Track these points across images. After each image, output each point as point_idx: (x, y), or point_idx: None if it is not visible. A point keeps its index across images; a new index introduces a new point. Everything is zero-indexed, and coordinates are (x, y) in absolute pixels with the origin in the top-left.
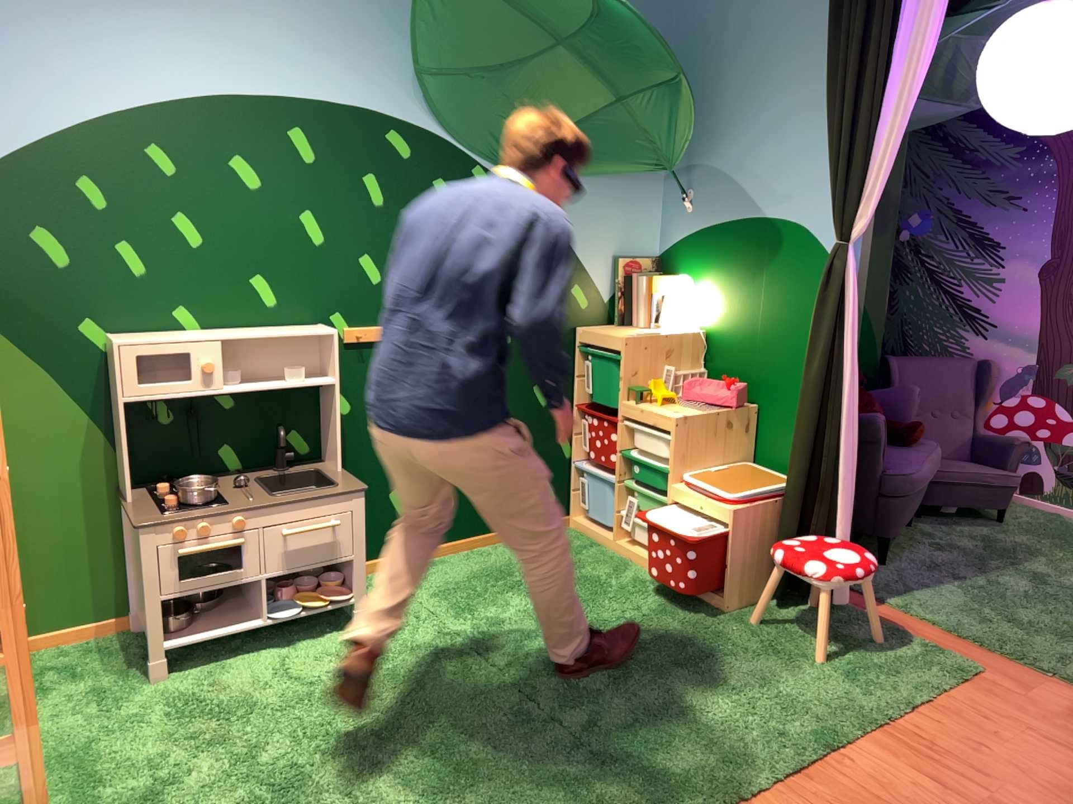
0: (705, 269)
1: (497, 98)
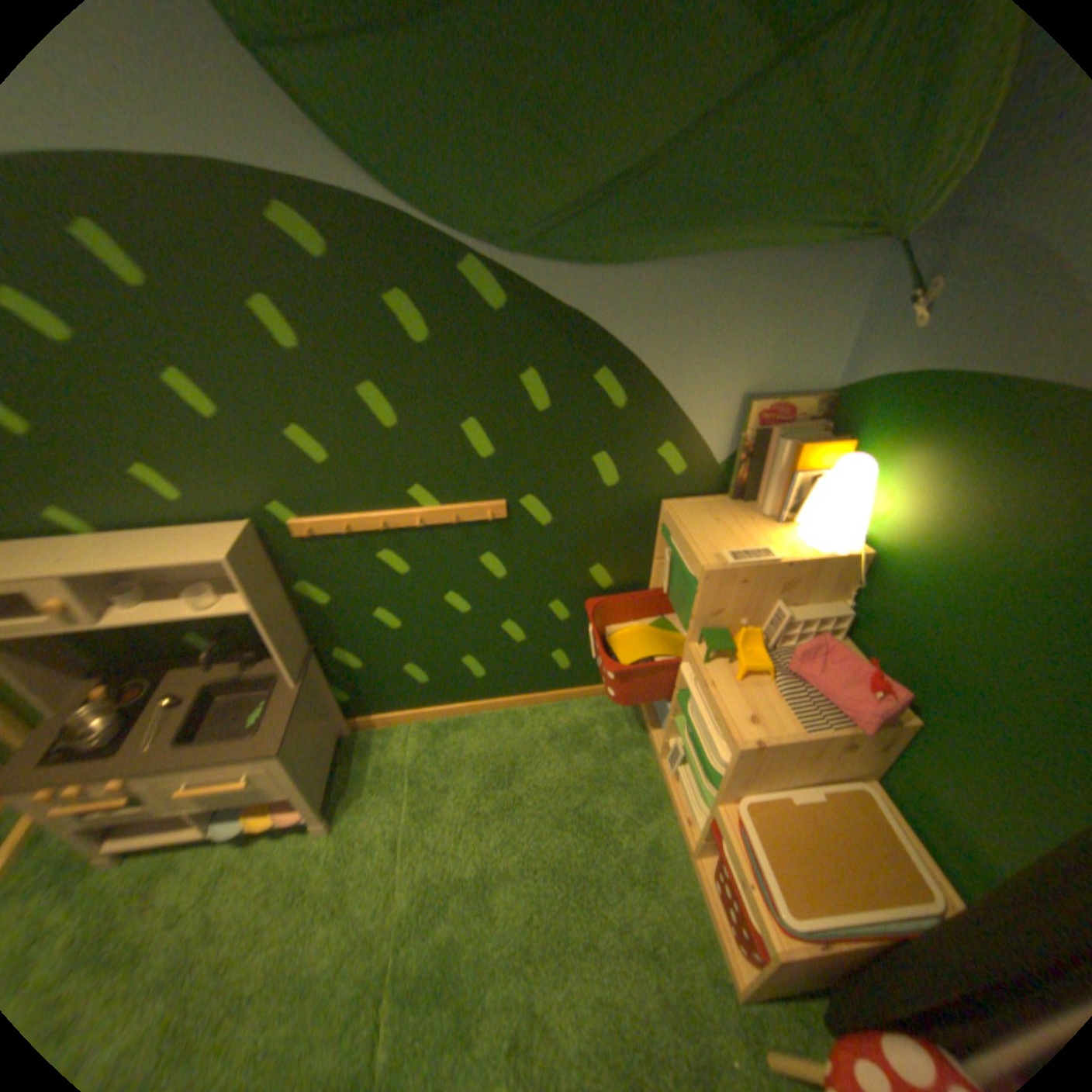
0: (914, 453)
1: (471, 93)
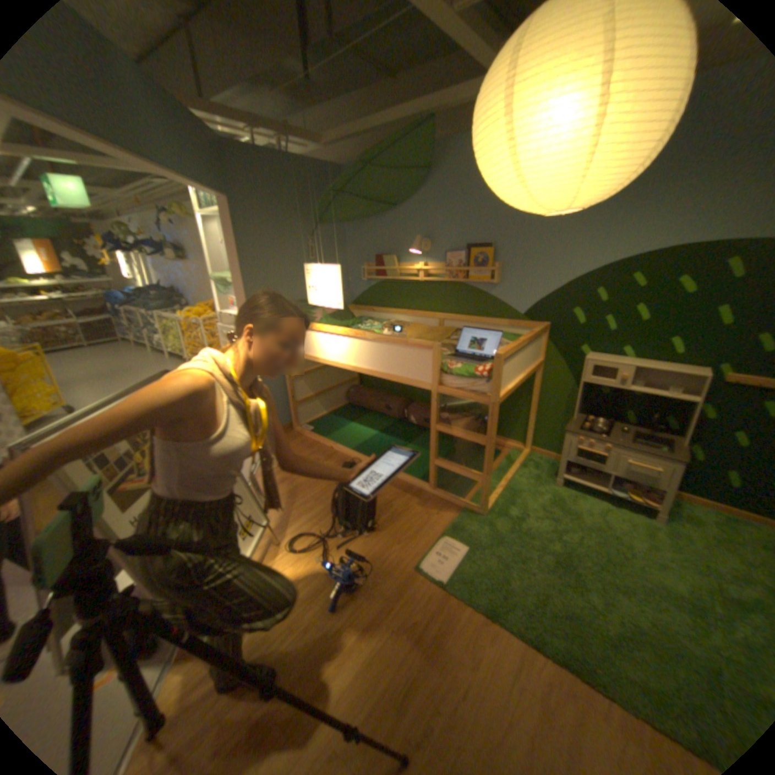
0: None
1: None
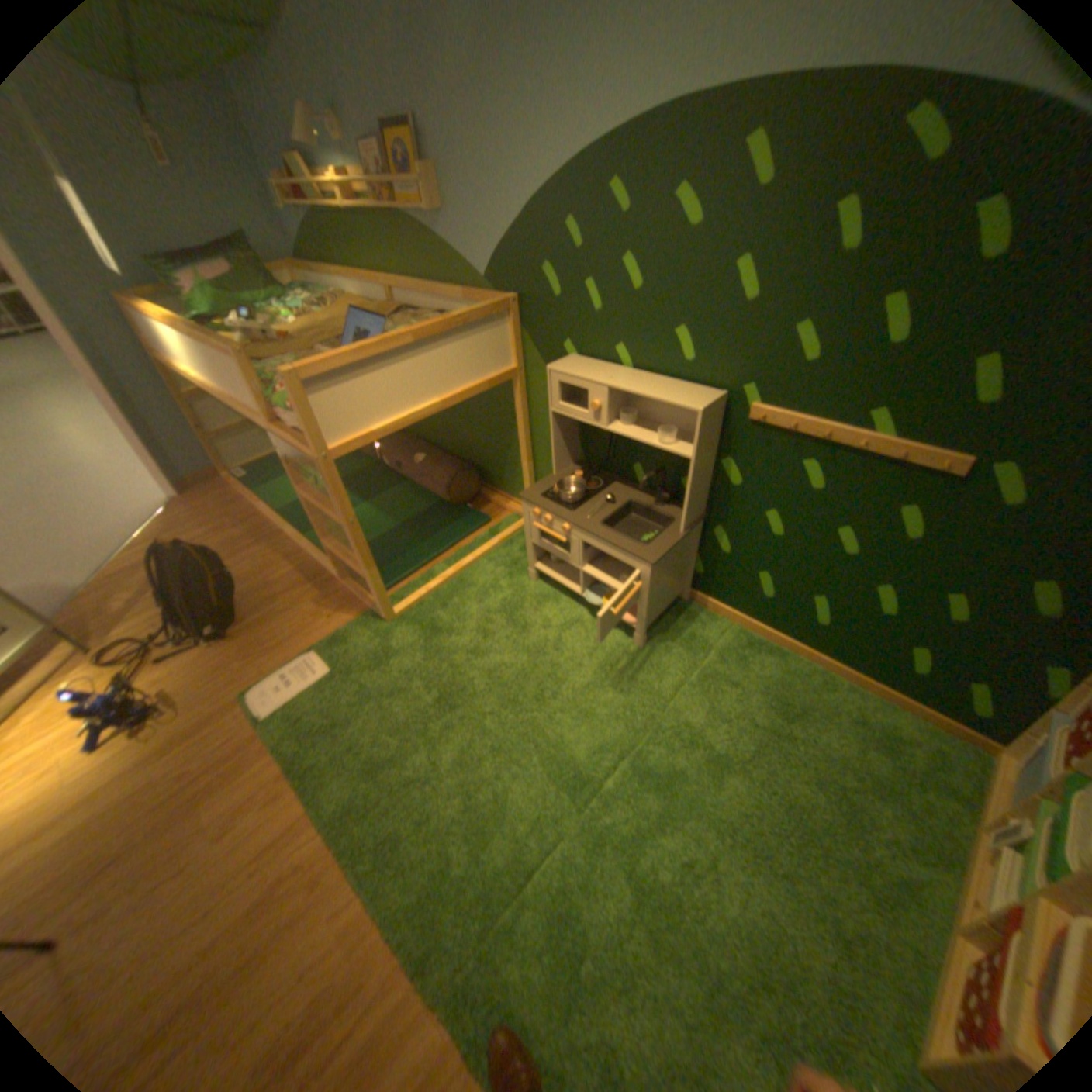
0: None
1: None
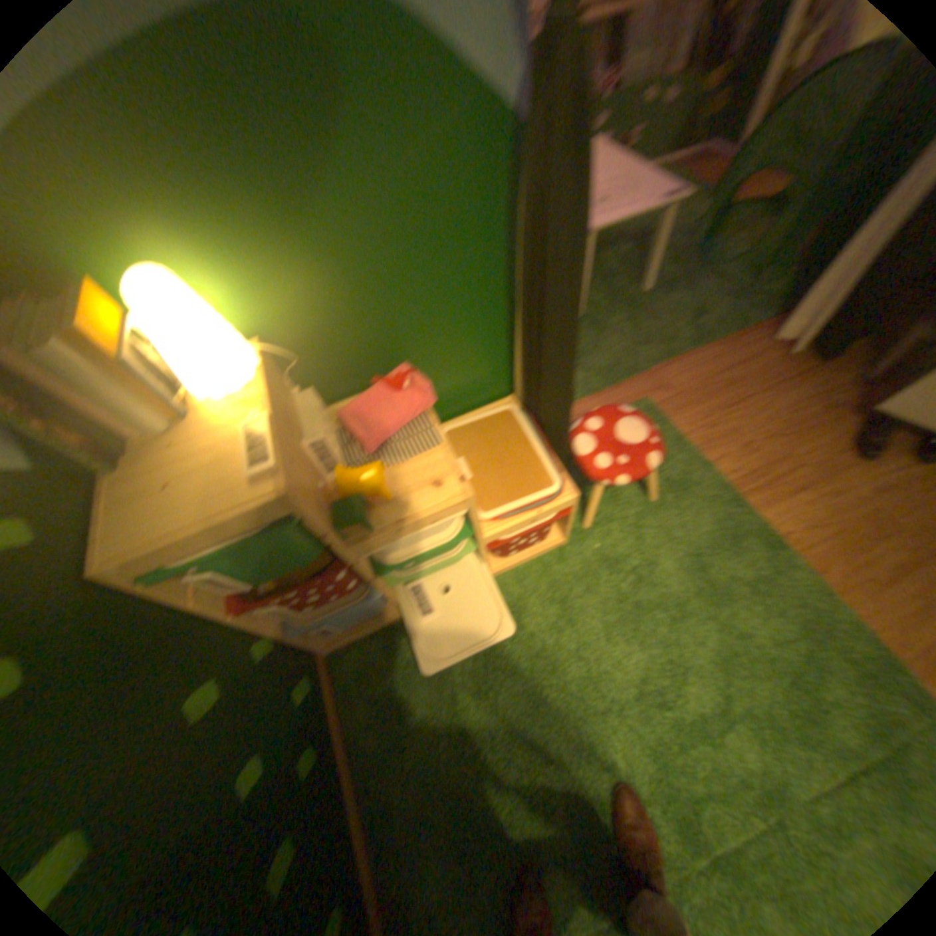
0: (154, 218)
1: None
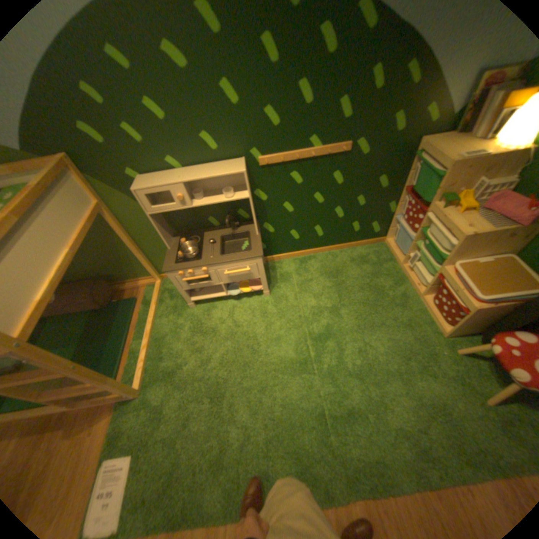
0: None
1: None
